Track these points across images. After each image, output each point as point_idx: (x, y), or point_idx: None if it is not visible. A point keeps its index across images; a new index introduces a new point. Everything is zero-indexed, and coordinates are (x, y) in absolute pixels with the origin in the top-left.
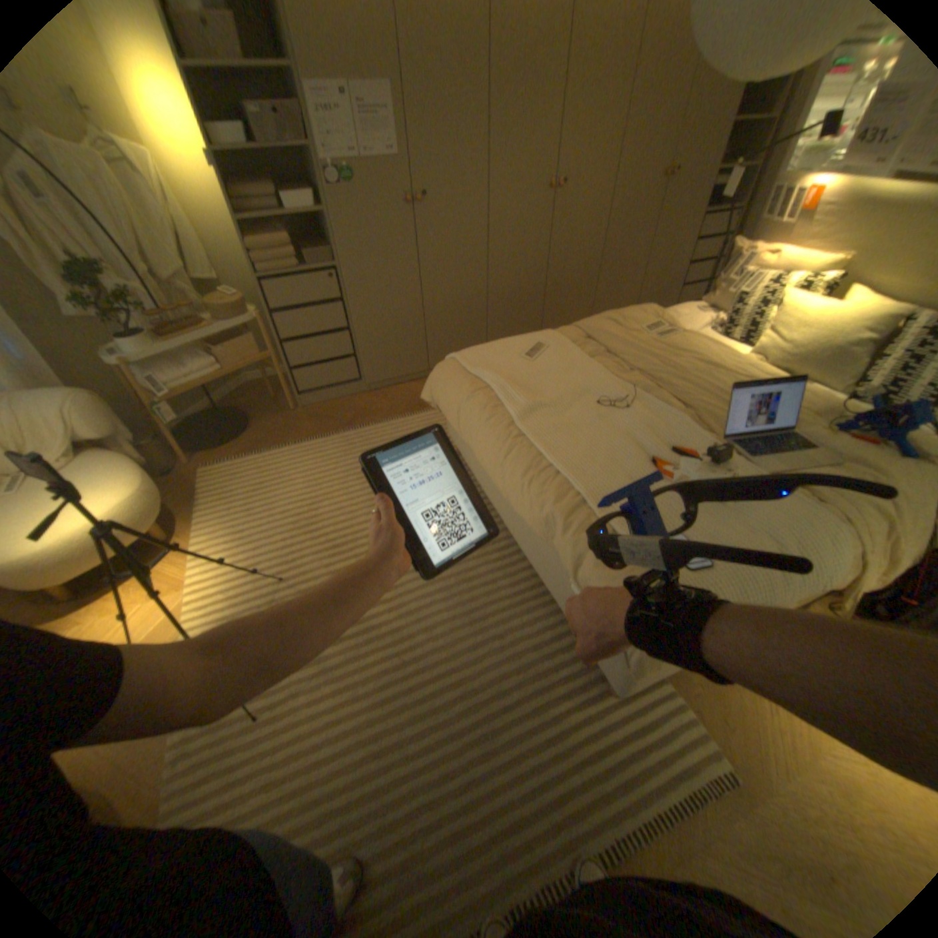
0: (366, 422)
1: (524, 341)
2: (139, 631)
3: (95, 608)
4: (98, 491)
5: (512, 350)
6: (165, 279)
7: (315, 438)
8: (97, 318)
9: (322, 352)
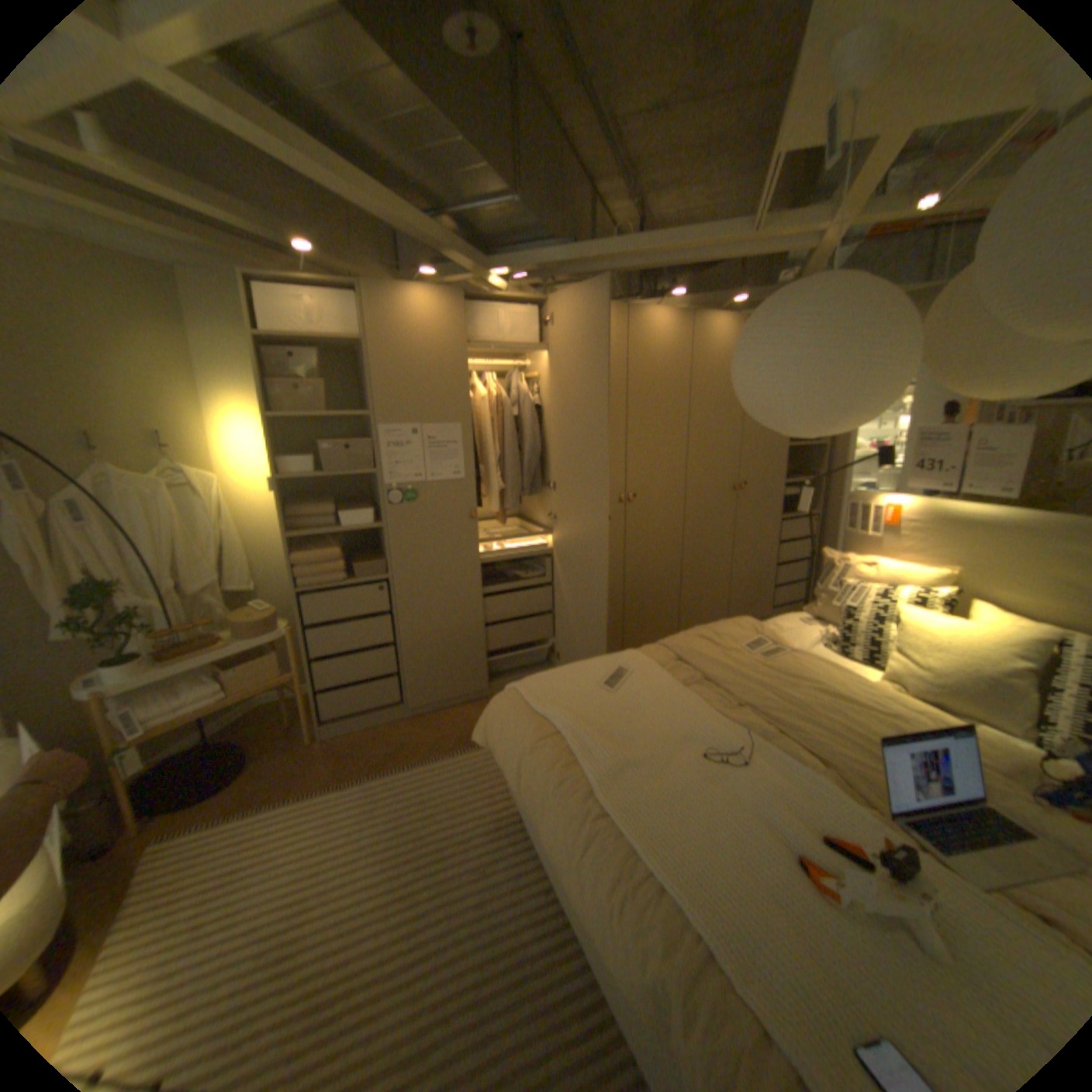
0: (403, 765)
1: (605, 664)
2: None
3: None
4: None
5: (590, 677)
6: (195, 593)
7: (329, 791)
8: (91, 644)
9: (360, 671)
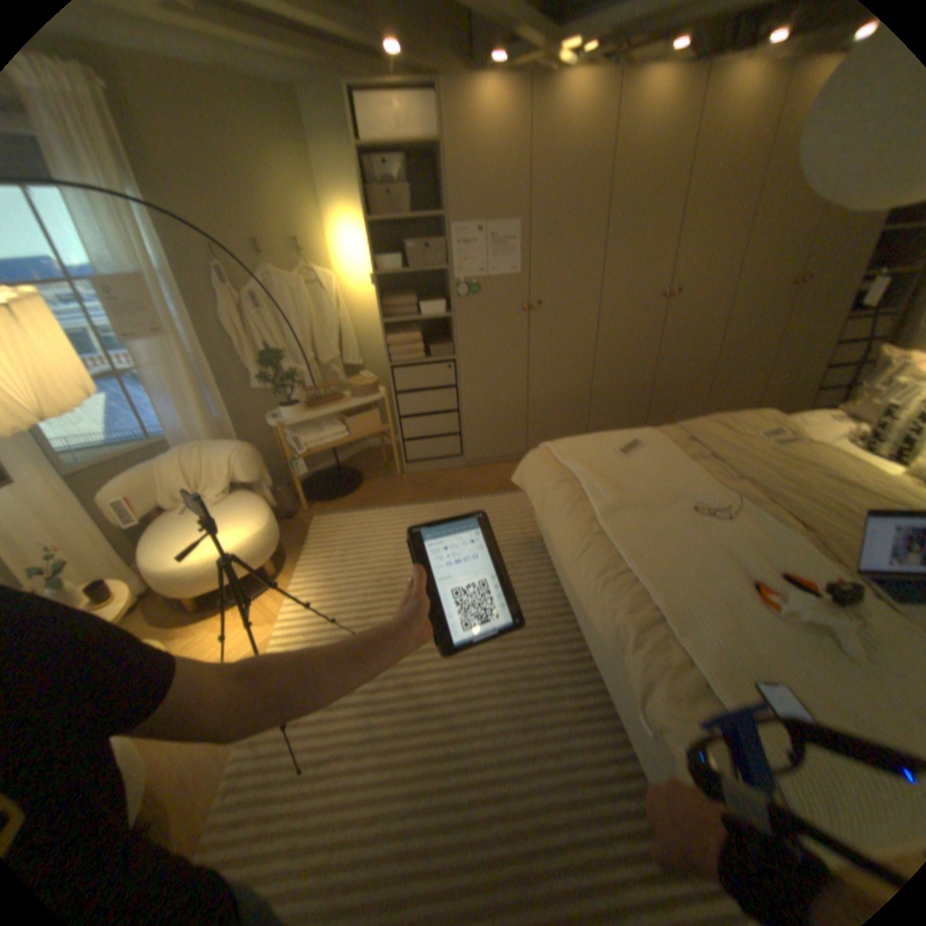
0: (460, 495)
1: (621, 436)
2: (233, 654)
3: (209, 624)
4: (236, 524)
5: (606, 443)
6: (324, 363)
7: (412, 503)
8: (270, 390)
9: (432, 428)
